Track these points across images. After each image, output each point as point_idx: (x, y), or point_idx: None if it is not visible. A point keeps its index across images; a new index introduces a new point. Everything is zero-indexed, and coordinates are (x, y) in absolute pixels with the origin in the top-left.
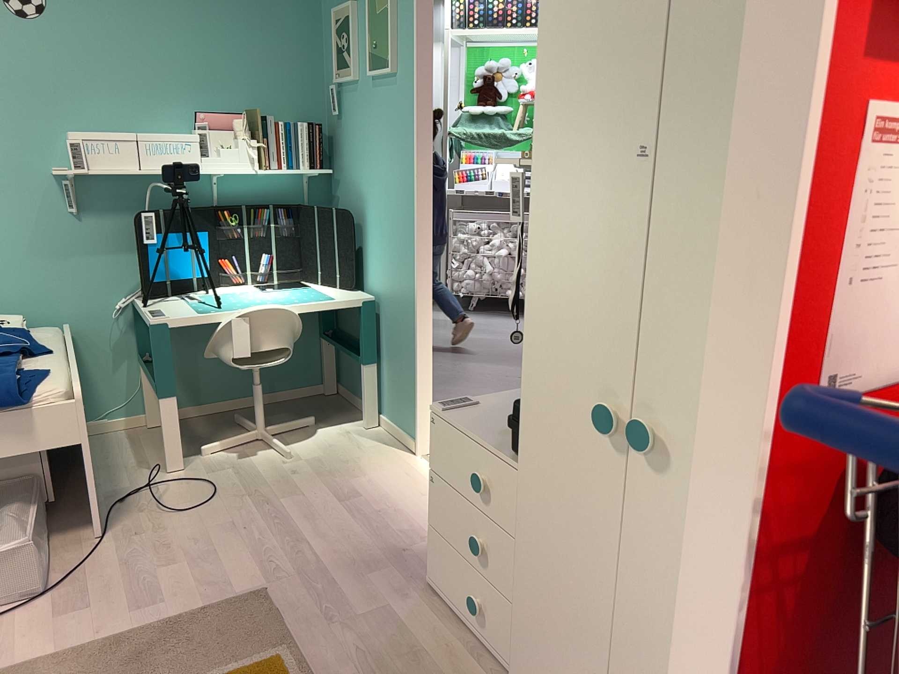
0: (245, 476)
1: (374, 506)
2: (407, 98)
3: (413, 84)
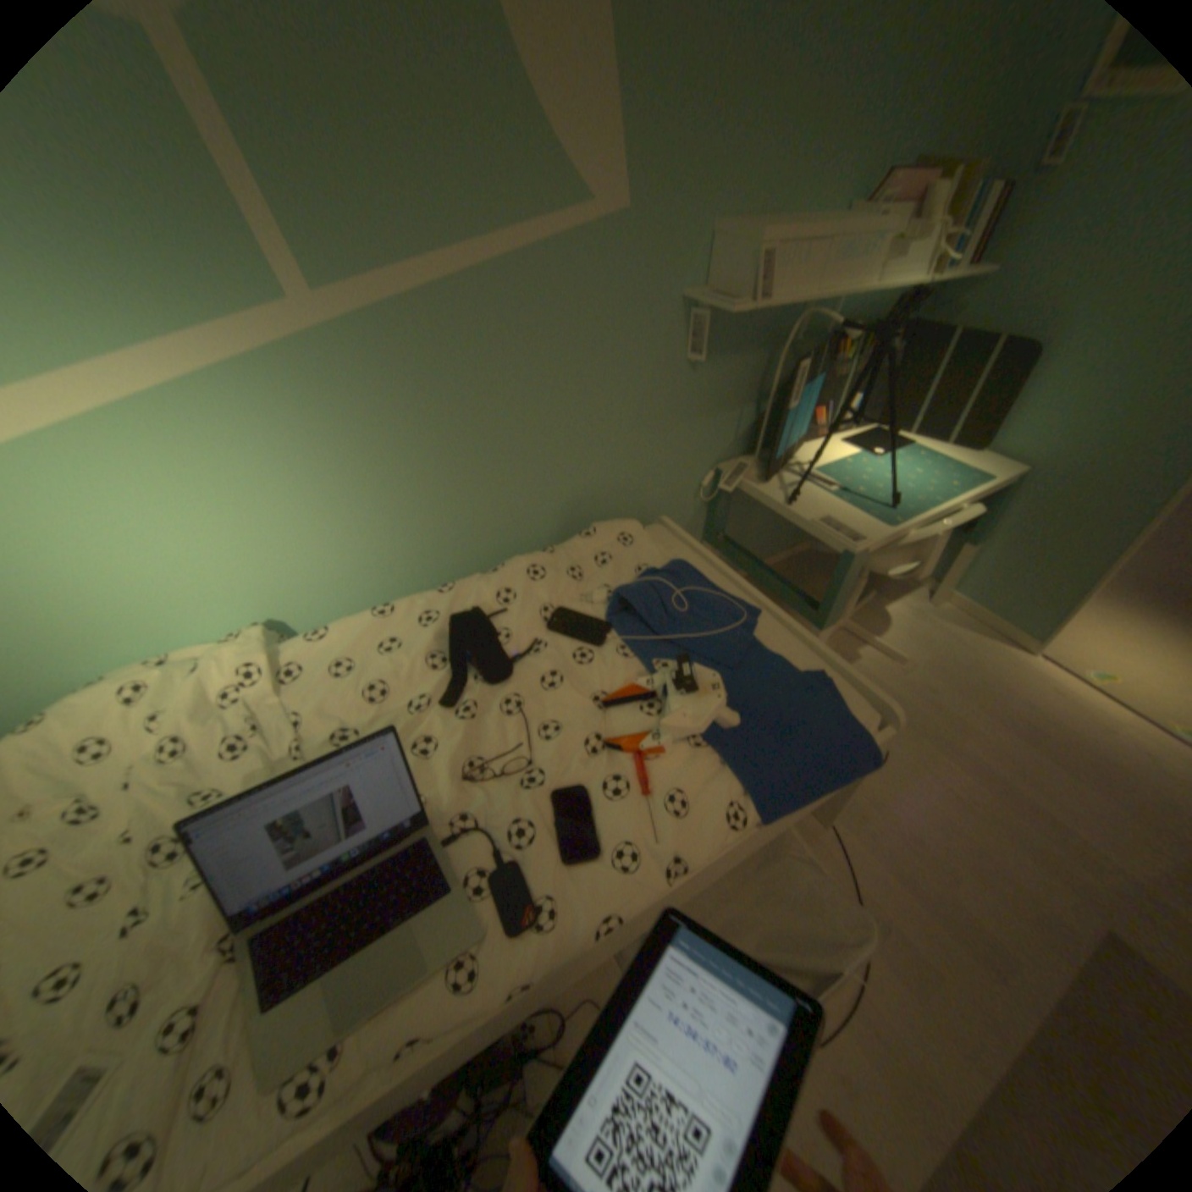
0: None
1: (1078, 755)
2: None
3: None
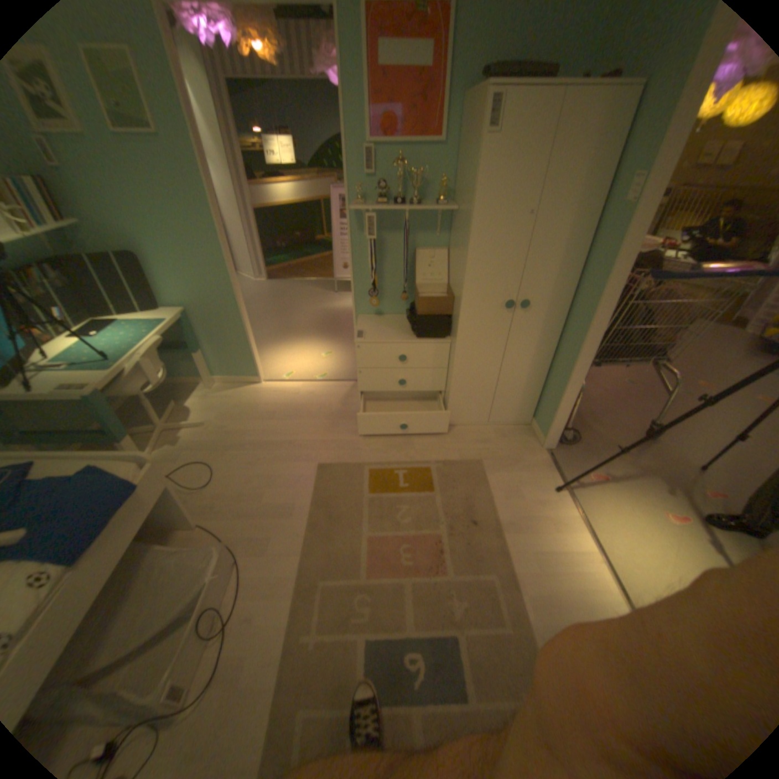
0: (201, 447)
1: (289, 411)
2: (185, 159)
3: (191, 148)
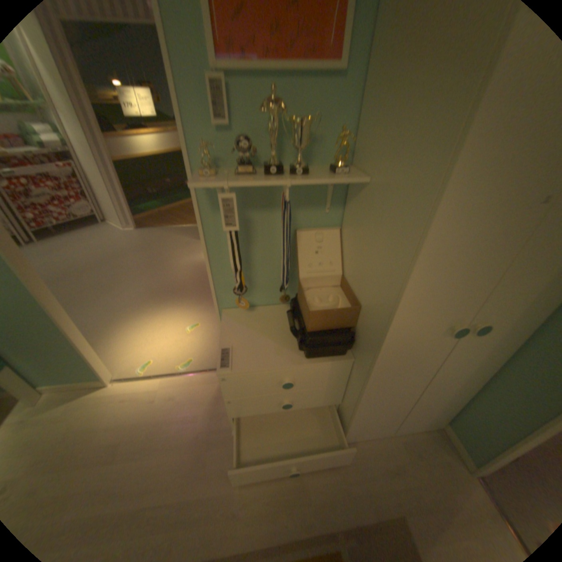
0: None
1: (137, 438)
2: None
3: None
